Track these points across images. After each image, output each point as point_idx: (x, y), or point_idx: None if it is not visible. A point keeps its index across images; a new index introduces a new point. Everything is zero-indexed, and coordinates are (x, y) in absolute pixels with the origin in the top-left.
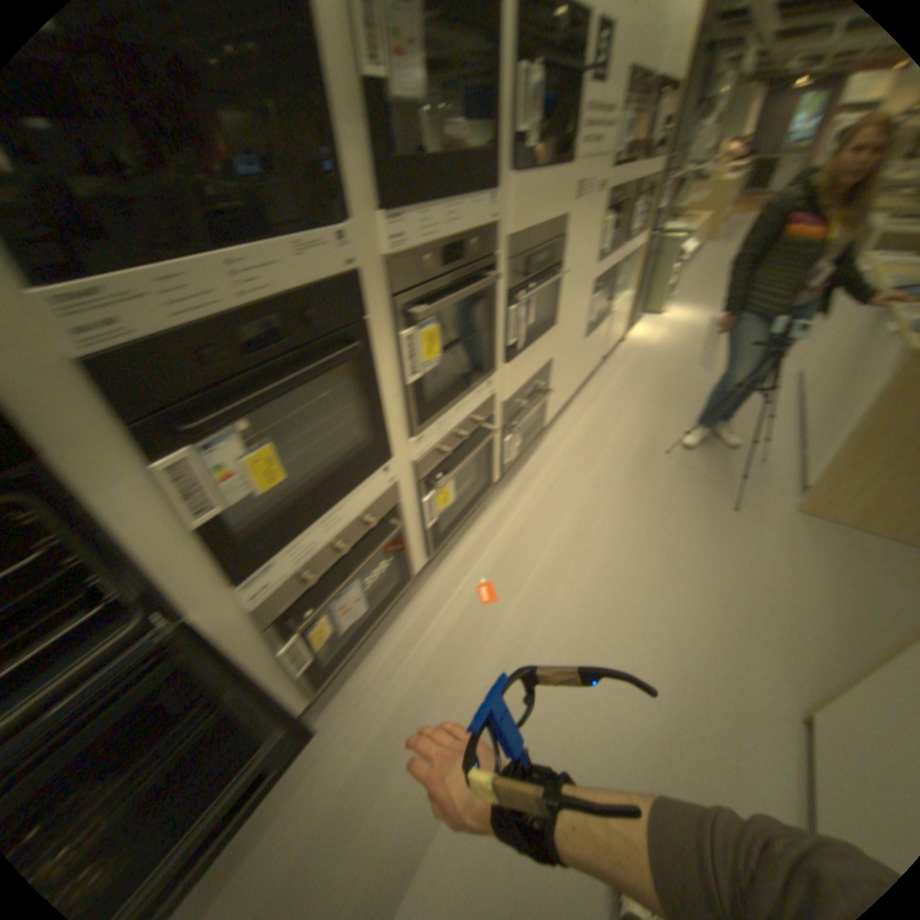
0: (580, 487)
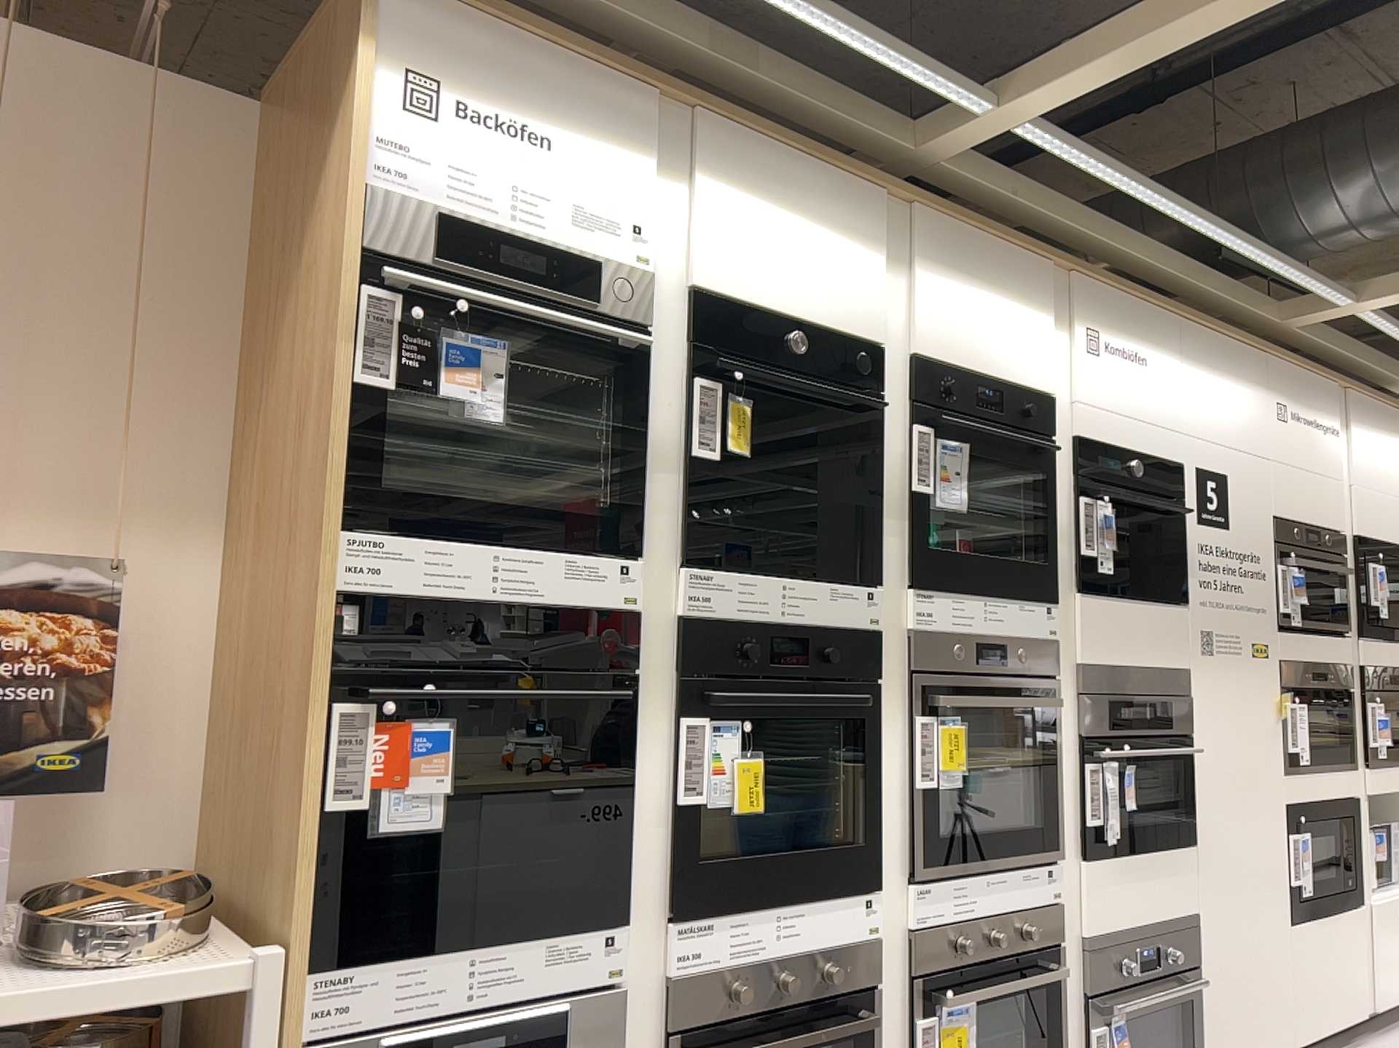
0: None
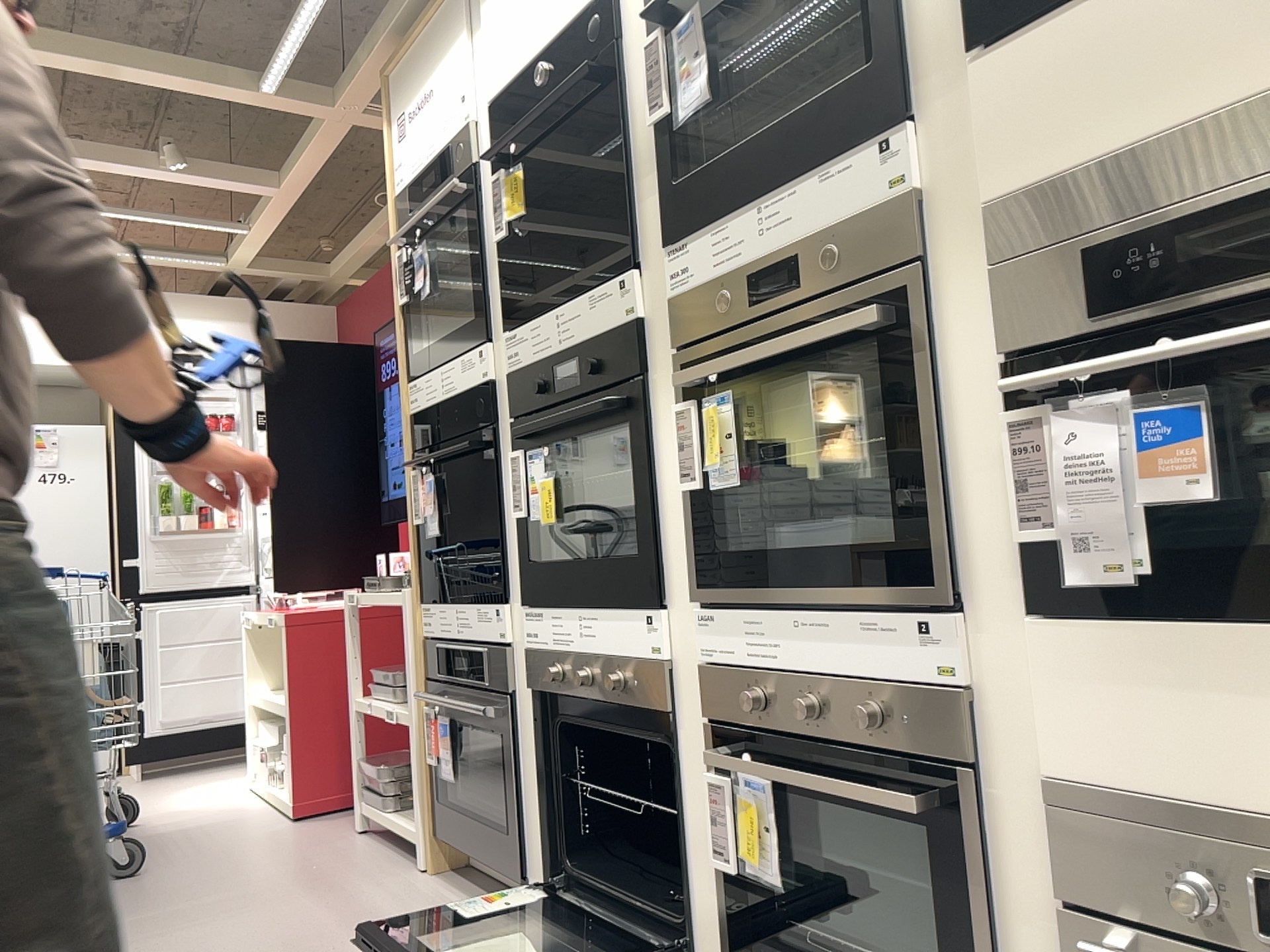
0: None
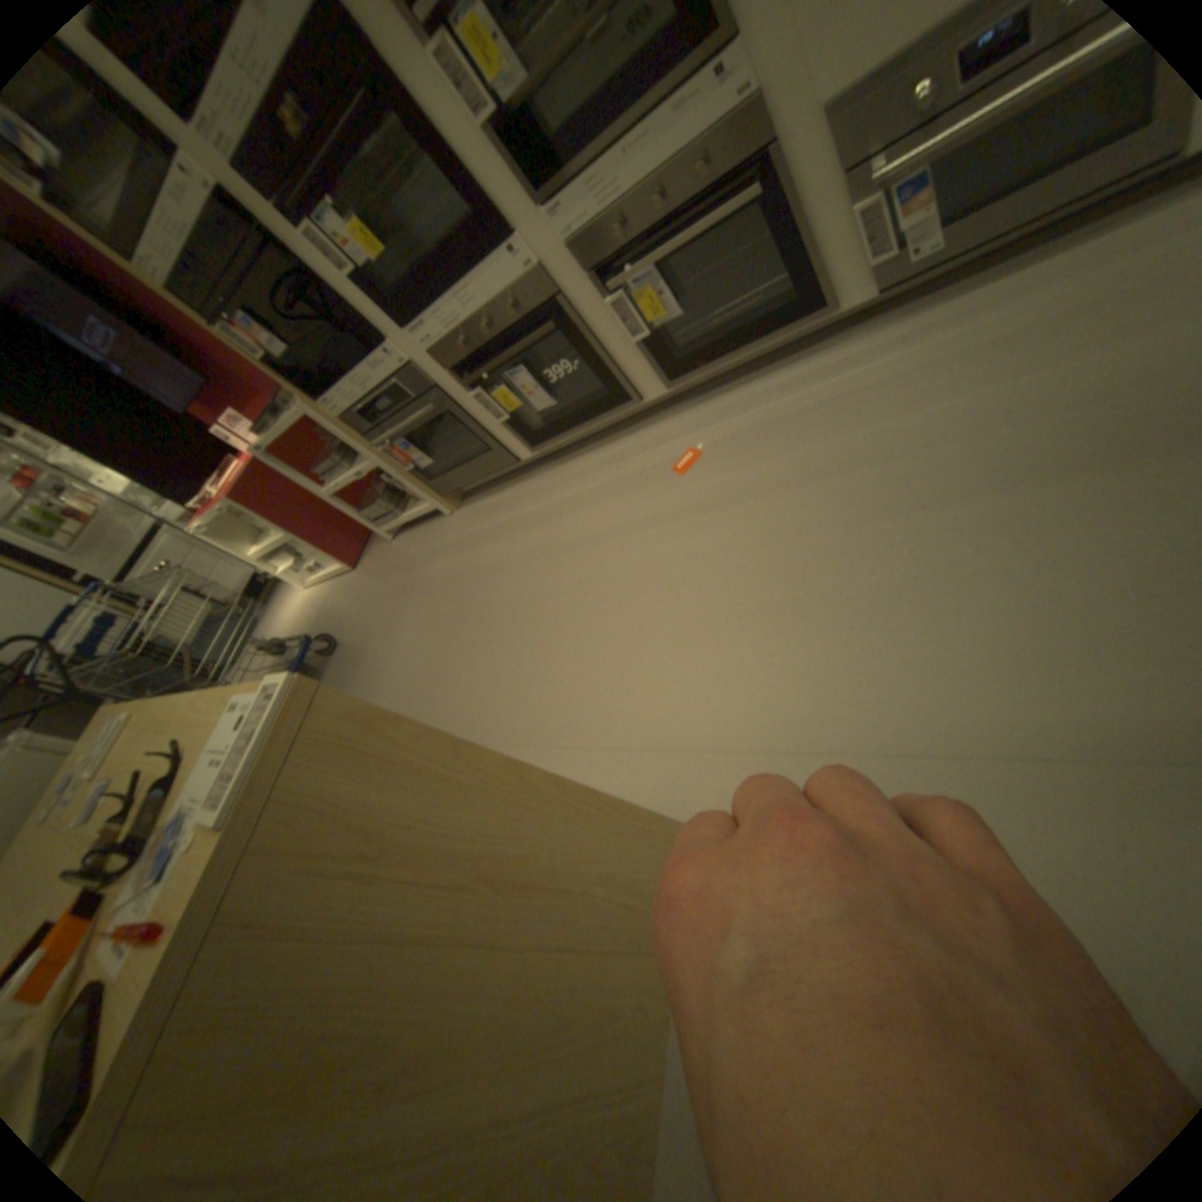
0: (1037, 369)
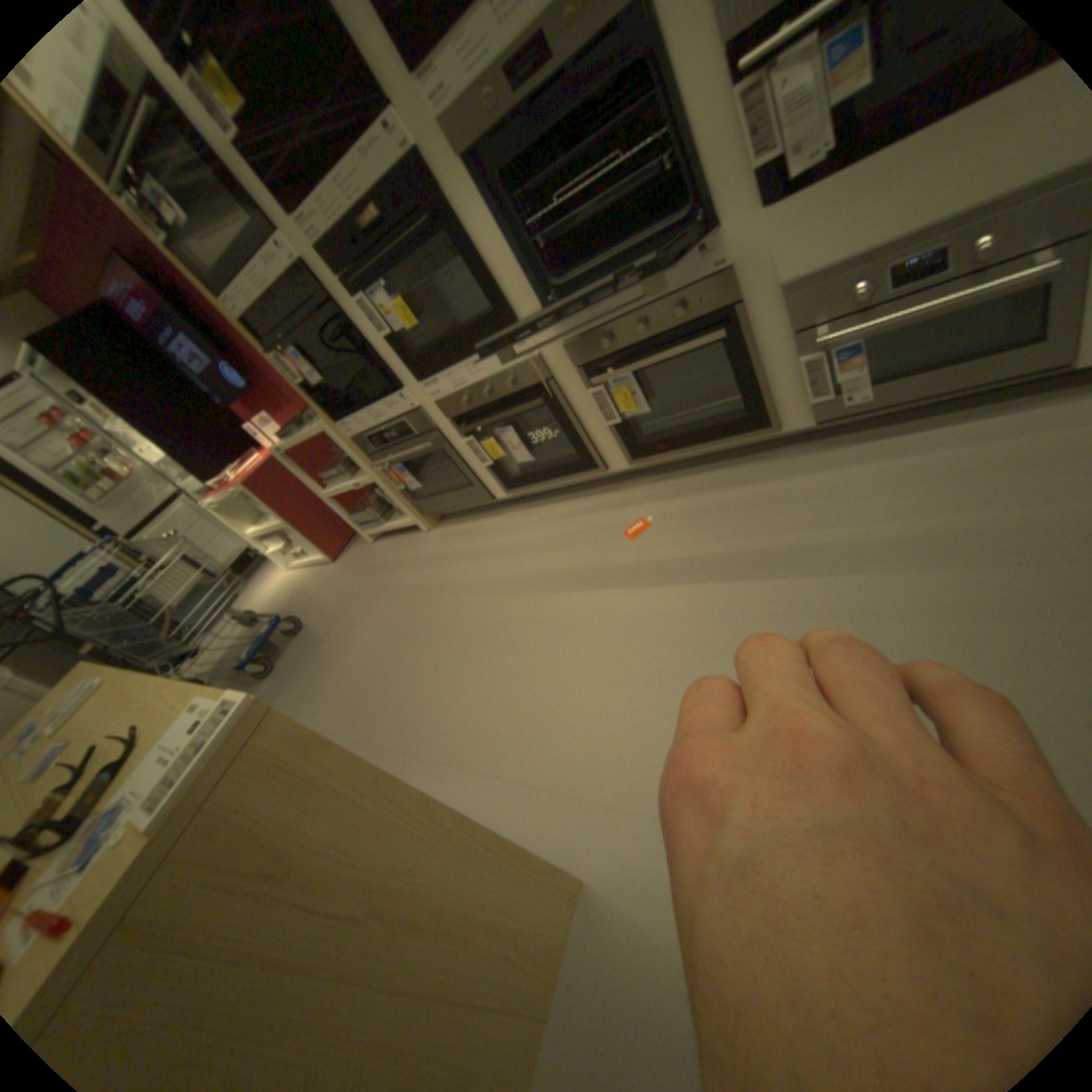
0: (943, 514)
